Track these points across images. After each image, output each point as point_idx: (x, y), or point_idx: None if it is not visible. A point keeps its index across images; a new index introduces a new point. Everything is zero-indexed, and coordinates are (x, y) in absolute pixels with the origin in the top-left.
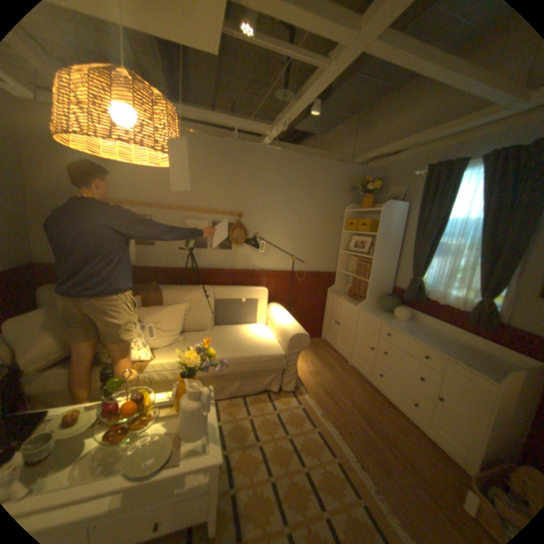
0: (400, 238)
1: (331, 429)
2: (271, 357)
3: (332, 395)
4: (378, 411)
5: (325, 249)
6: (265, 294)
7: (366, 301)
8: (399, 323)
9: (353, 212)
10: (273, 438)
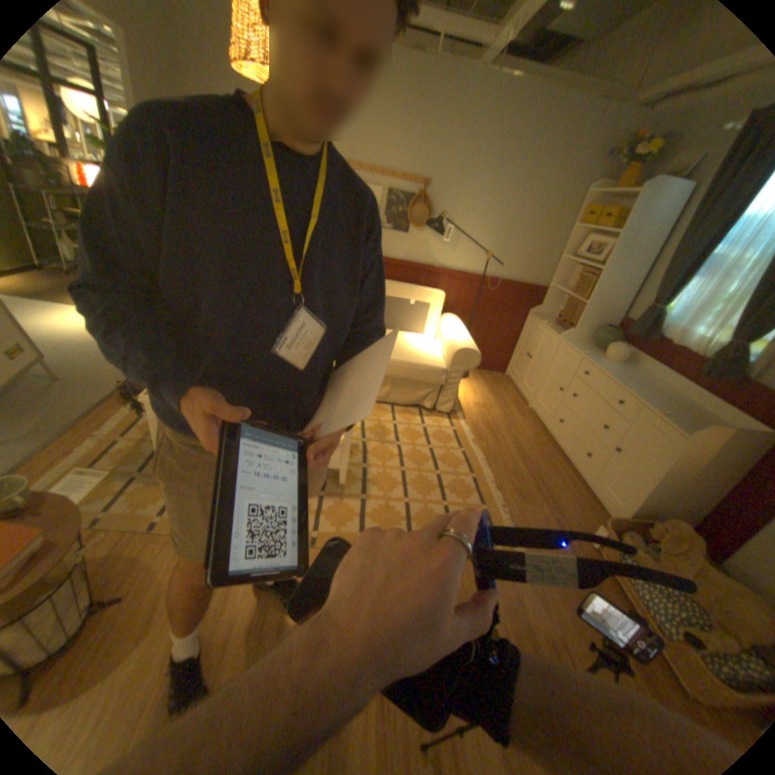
0: (660, 244)
1: (478, 454)
2: (429, 369)
3: (493, 429)
4: (542, 455)
5: (542, 251)
6: (440, 298)
7: (575, 330)
8: (608, 363)
9: (602, 194)
10: (413, 443)
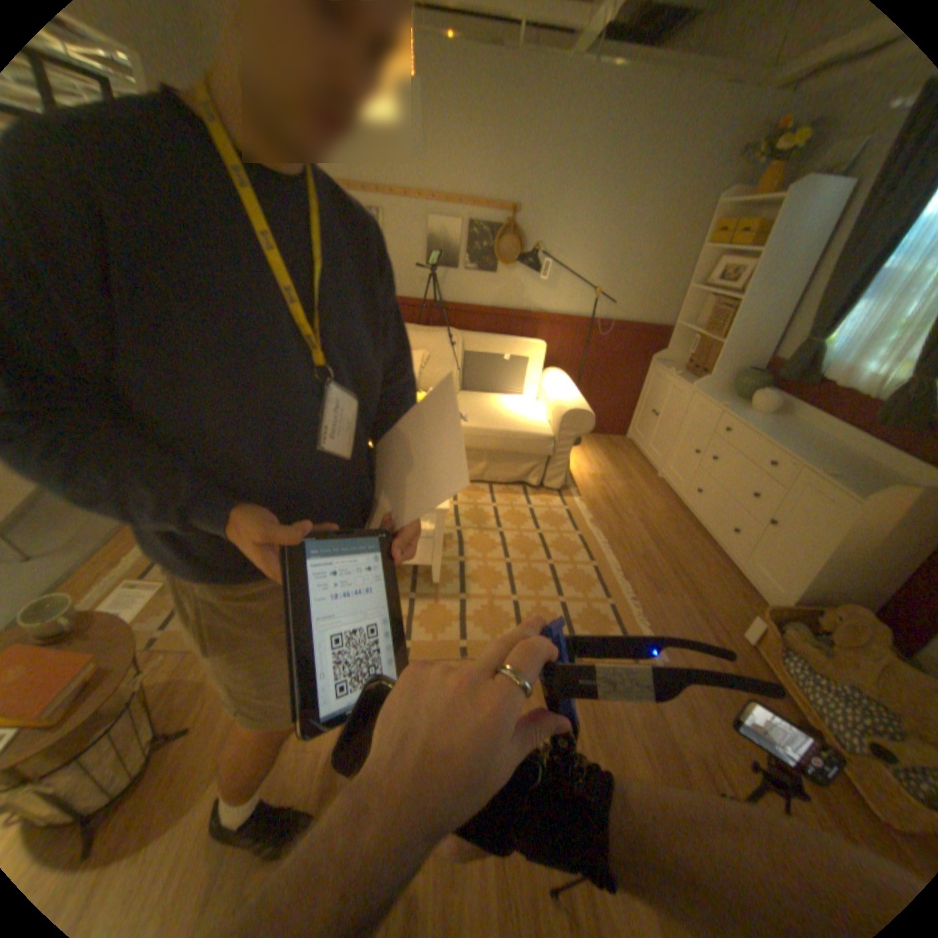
0: (814, 261)
1: (599, 537)
2: (533, 437)
3: (615, 505)
4: (678, 534)
5: (663, 282)
6: (540, 349)
7: (711, 377)
8: (754, 415)
9: (736, 204)
10: (518, 529)
